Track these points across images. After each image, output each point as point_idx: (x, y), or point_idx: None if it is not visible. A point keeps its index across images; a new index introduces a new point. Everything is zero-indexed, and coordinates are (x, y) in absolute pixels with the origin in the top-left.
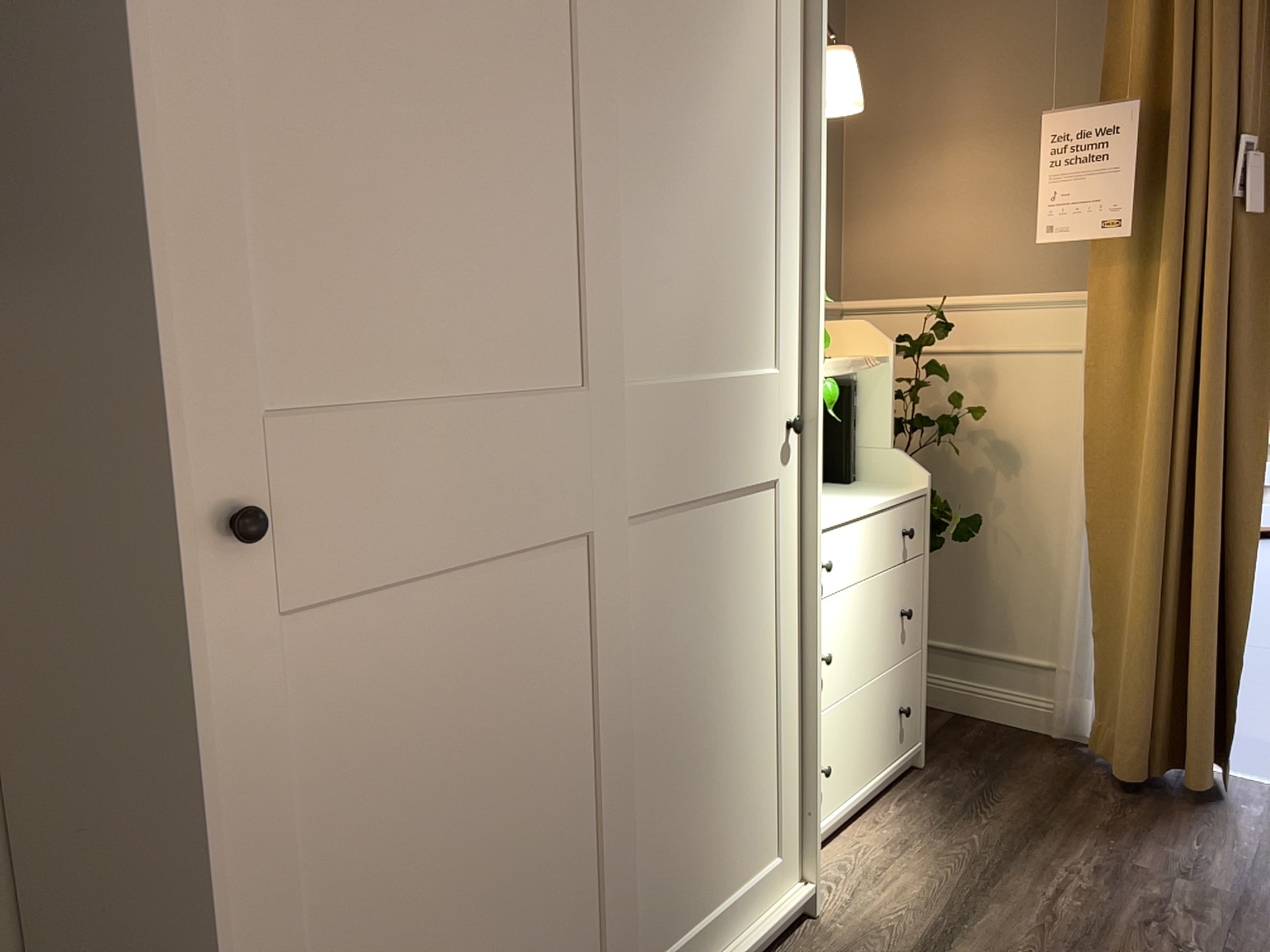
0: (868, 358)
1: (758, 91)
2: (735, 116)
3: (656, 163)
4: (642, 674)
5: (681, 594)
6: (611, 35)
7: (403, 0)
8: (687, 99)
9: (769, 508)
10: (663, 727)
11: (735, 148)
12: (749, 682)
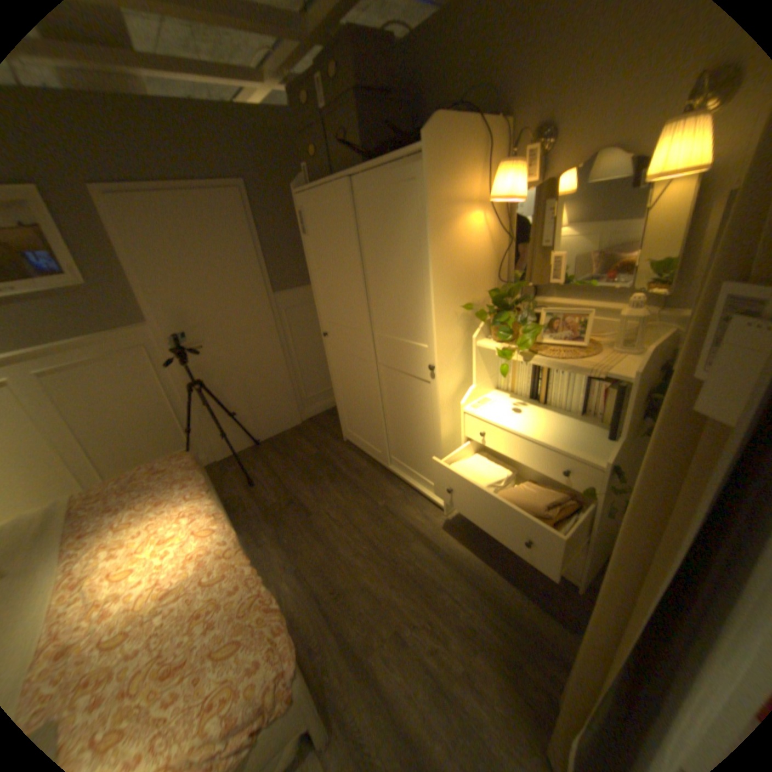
0: (626, 372)
1: (411, 250)
2: (402, 262)
3: (378, 281)
4: (388, 400)
5: (396, 391)
6: (361, 252)
7: (328, 261)
8: (385, 261)
9: (426, 389)
10: (394, 416)
11: (403, 273)
12: (421, 431)
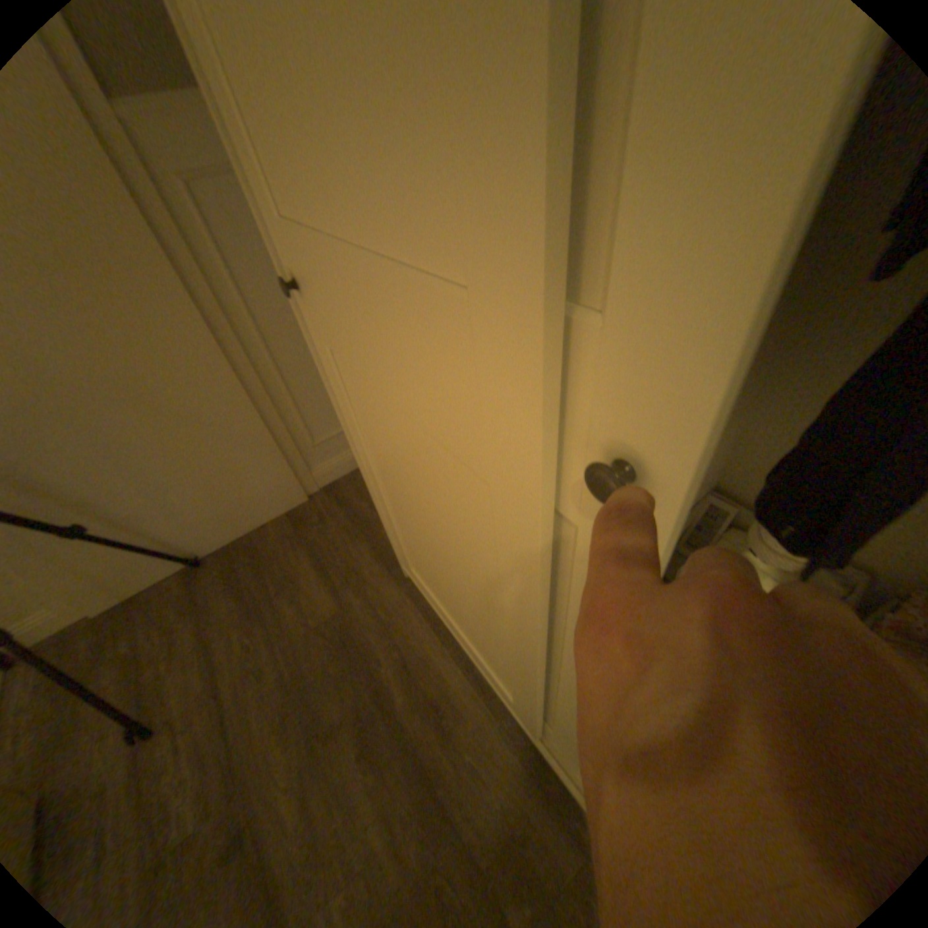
0: None
1: None
2: None
3: None
4: None
5: None
6: None
7: None
8: None
9: None
10: None
11: None
12: None
